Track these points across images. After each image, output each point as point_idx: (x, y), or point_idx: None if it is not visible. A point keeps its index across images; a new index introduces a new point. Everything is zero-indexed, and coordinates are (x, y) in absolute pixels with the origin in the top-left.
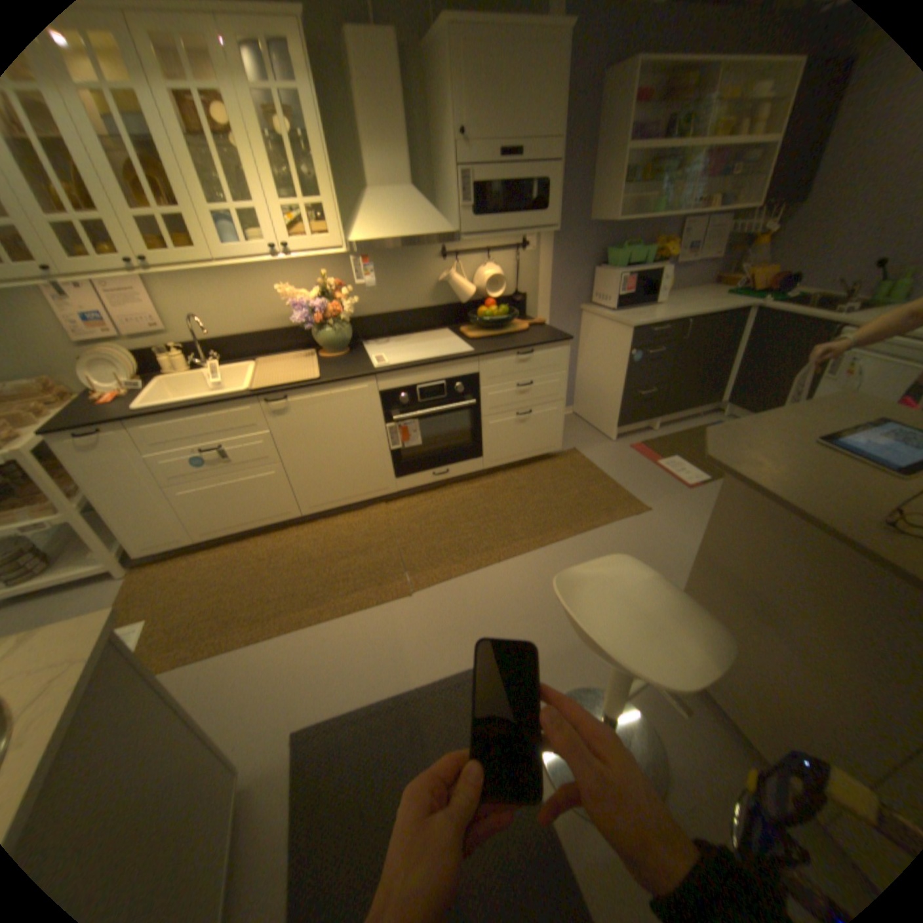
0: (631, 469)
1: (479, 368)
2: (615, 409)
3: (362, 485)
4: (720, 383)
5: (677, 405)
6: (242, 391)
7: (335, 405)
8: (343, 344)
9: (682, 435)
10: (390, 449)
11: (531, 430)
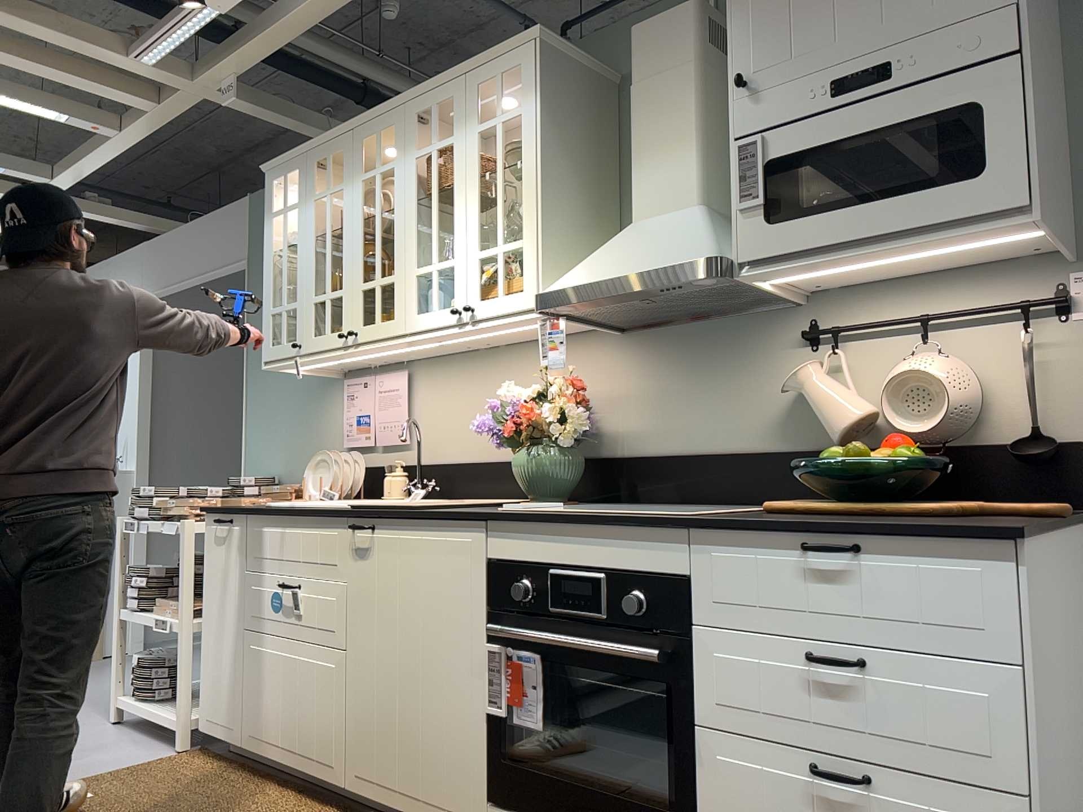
0: None
1: (691, 561)
2: None
3: (430, 774)
4: None
5: None
6: (346, 506)
7: (421, 563)
8: (555, 486)
9: None
10: (488, 710)
11: None
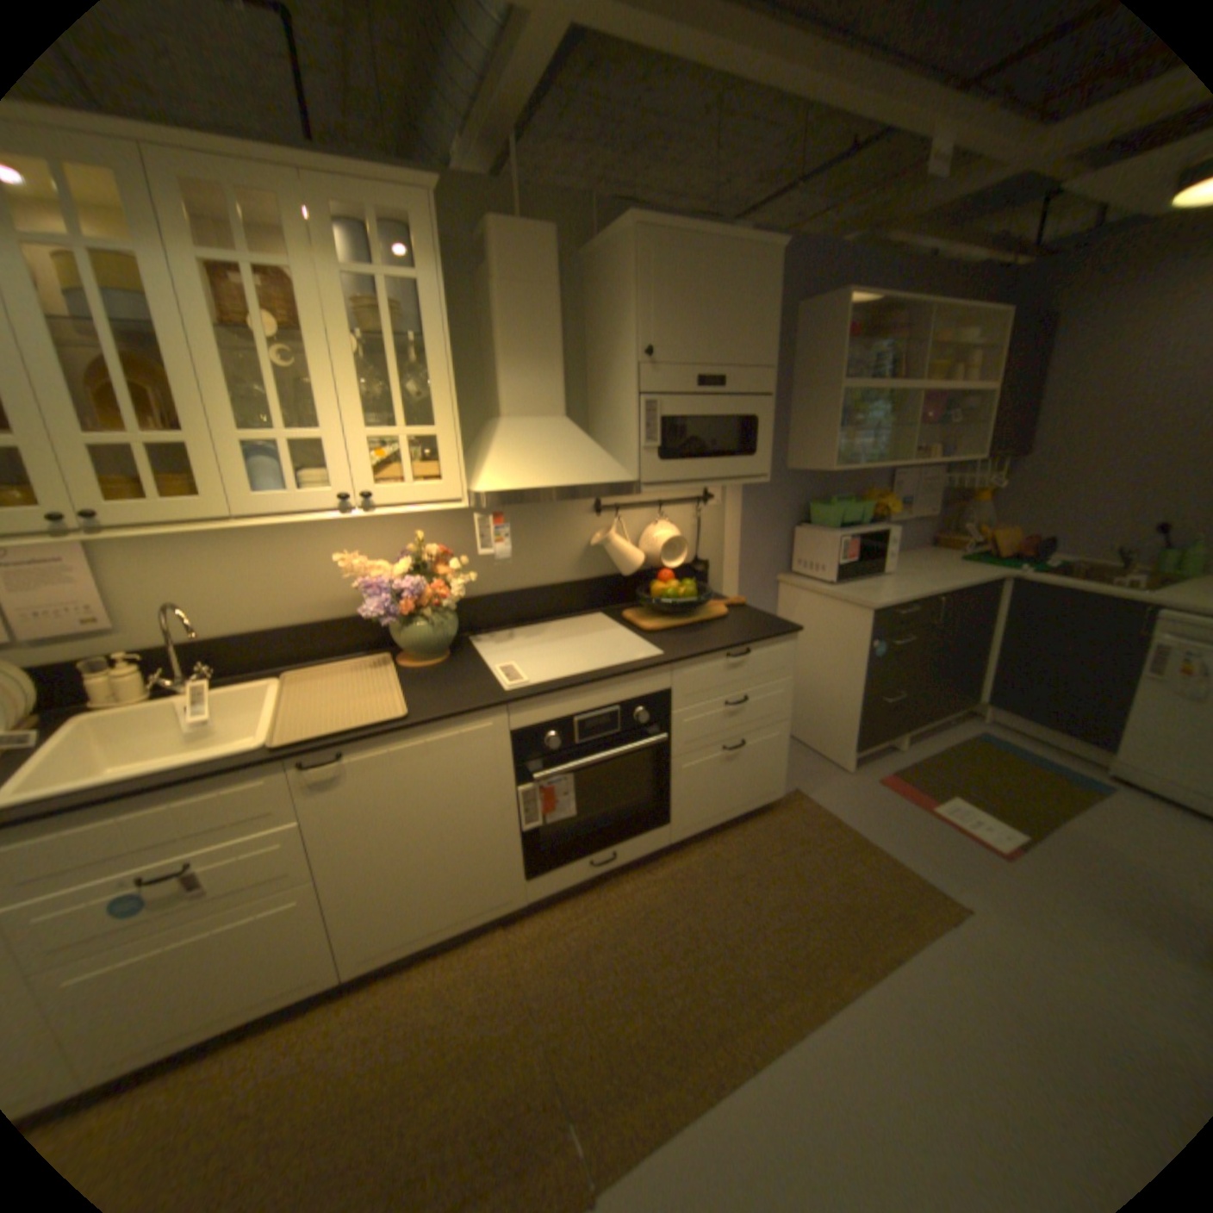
0: (900, 826)
1: (672, 681)
2: (850, 725)
3: (464, 902)
4: (977, 680)
5: (930, 714)
6: (253, 748)
7: (431, 762)
8: (441, 643)
9: (944, 758)
10: (520, 829)
11: (744, 771)
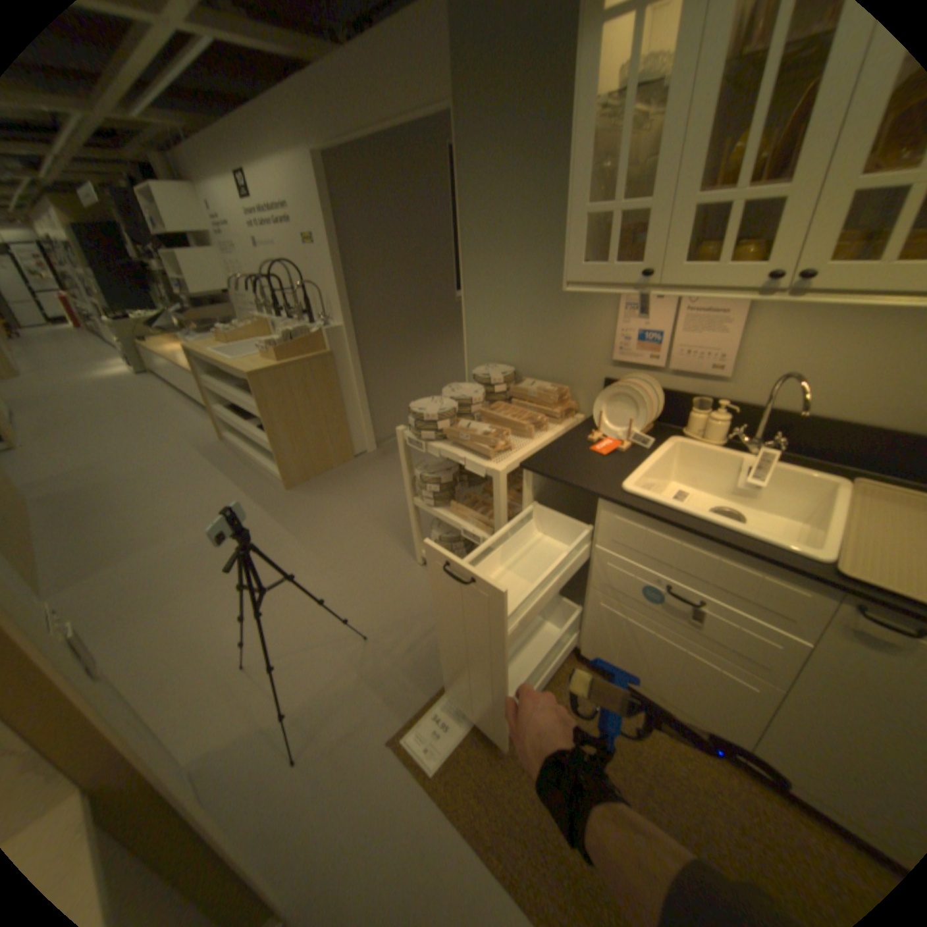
0: None
1: None
2: None
3: None
4: None
5: None
6: (820, 559)
7: None
8: None
9: None
10: None
11: None
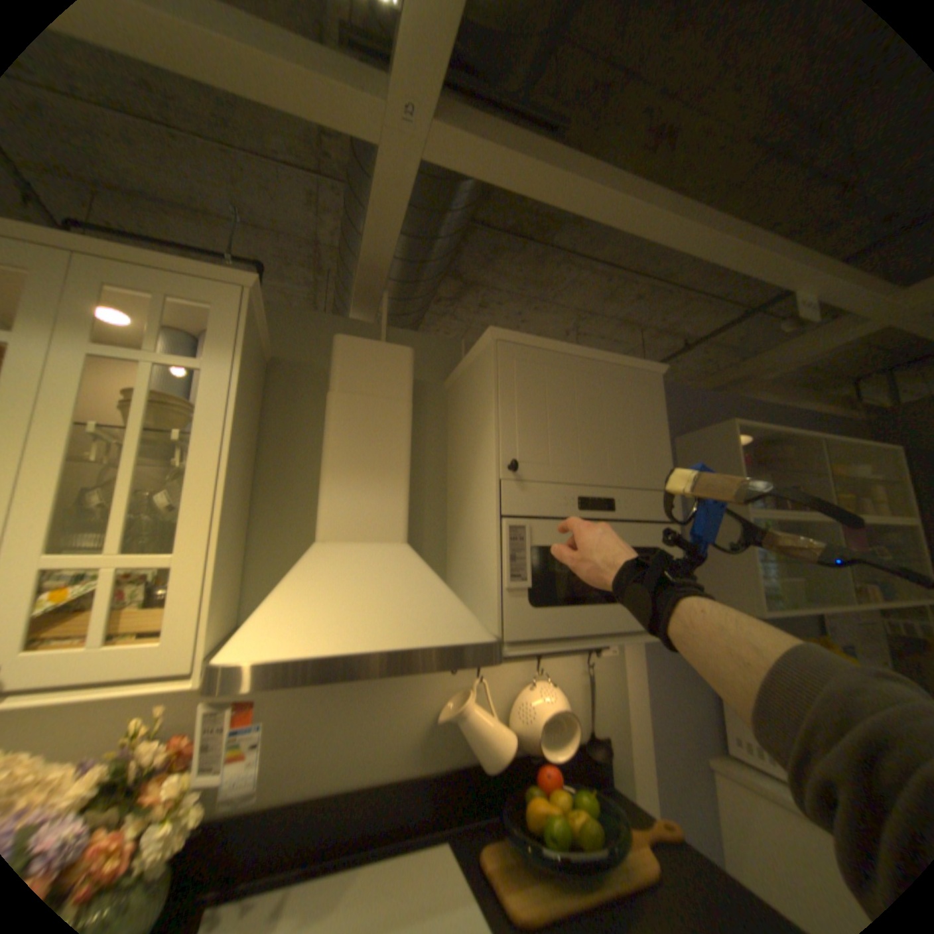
0: None
1: None
2: None
3: None
4: None
5: None
6: None
7: None
8: None
9: None
10: None
11: None
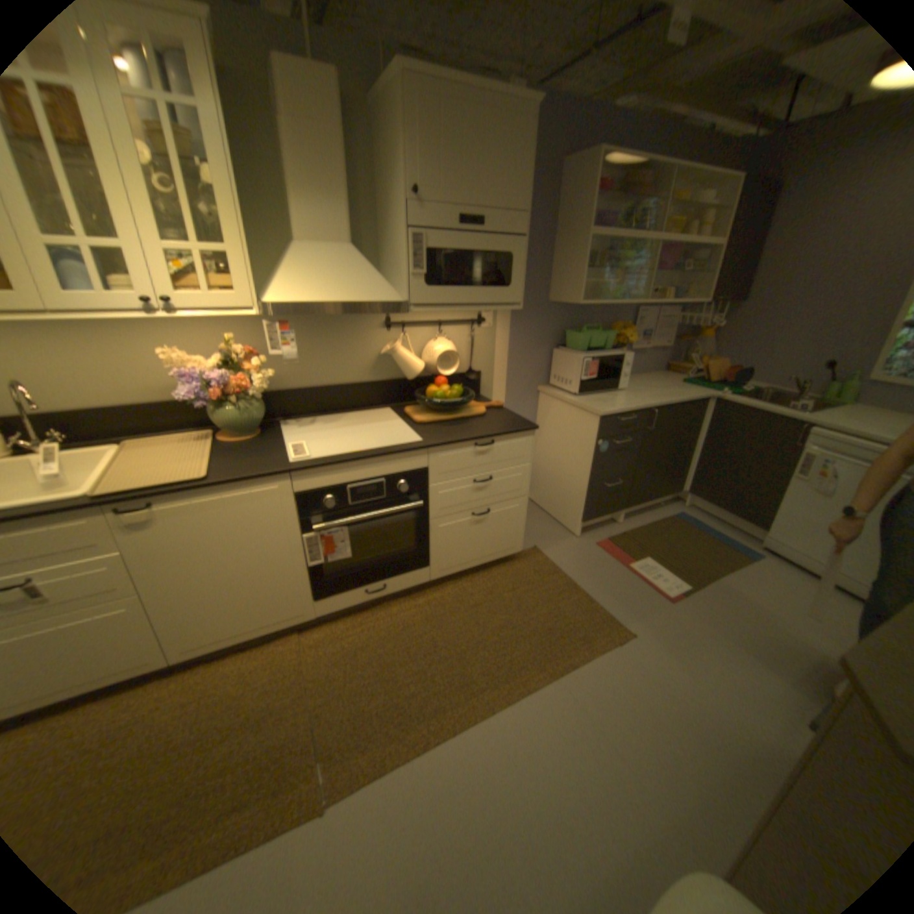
0: (602, 575)
1: (429, 462)
2: (578, 502)
3: (264, 614)
4: (681, 473)
5: (641, 496)
6: (78, 496)
7: (228, 512)
8: (252, 424)
9: (648, 529)
10: (307, 564)
11: (488, 531)
